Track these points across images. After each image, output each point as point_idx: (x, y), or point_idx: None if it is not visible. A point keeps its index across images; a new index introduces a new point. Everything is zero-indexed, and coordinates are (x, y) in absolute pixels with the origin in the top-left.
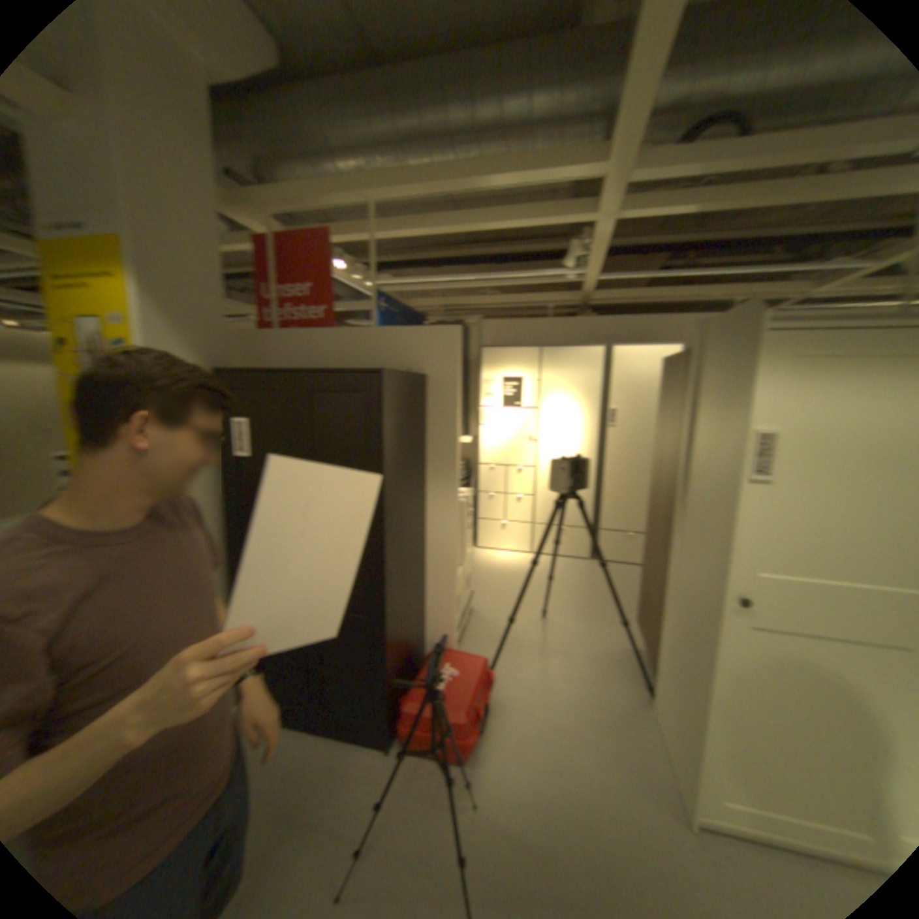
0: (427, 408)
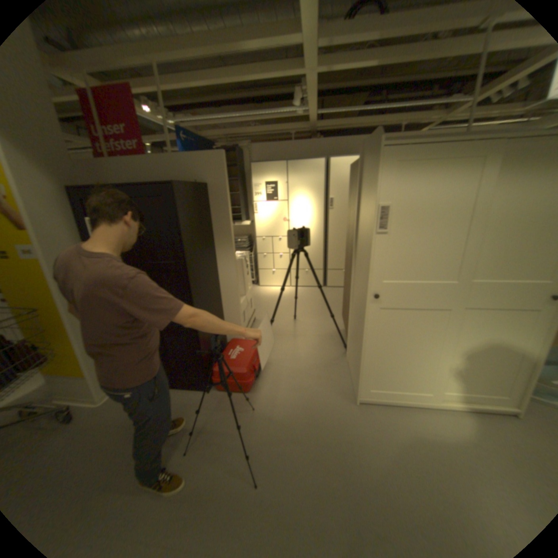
0: (209, 204)
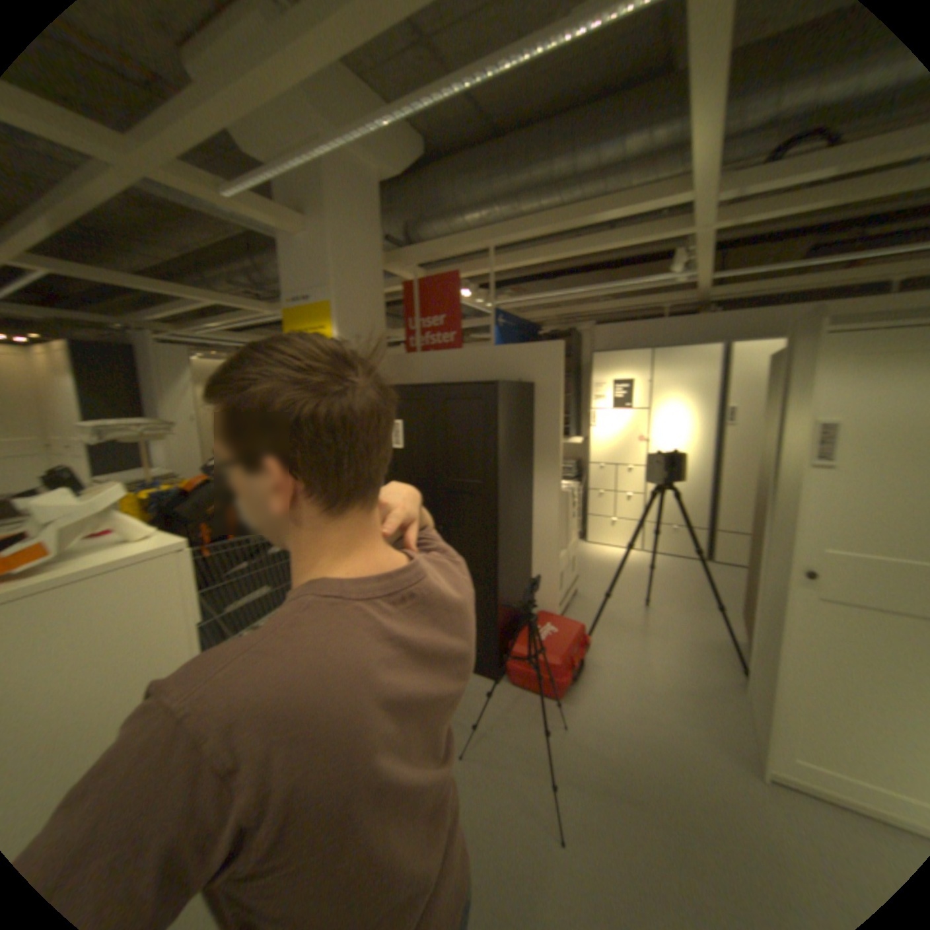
0: (533, 410)
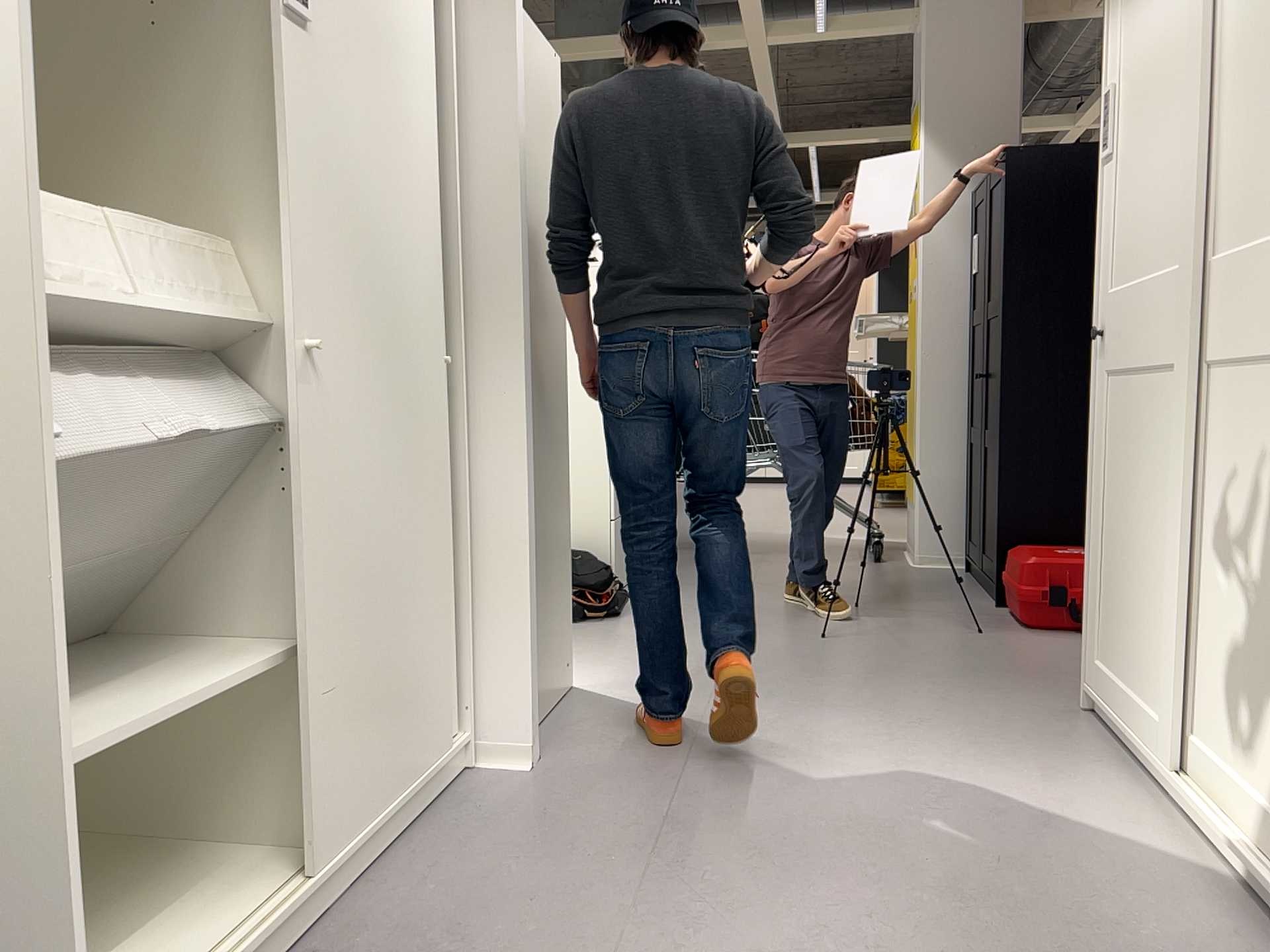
0: None
